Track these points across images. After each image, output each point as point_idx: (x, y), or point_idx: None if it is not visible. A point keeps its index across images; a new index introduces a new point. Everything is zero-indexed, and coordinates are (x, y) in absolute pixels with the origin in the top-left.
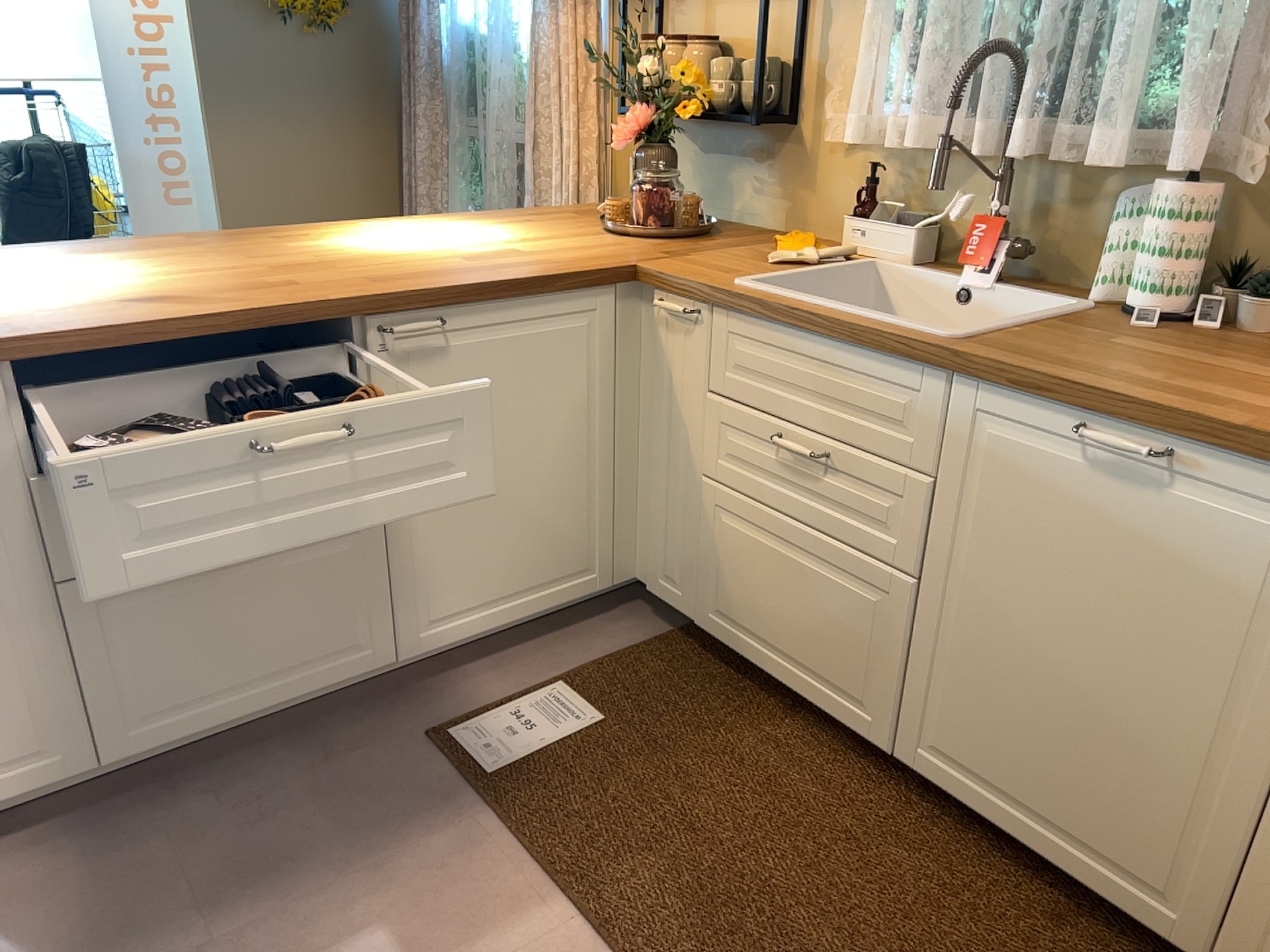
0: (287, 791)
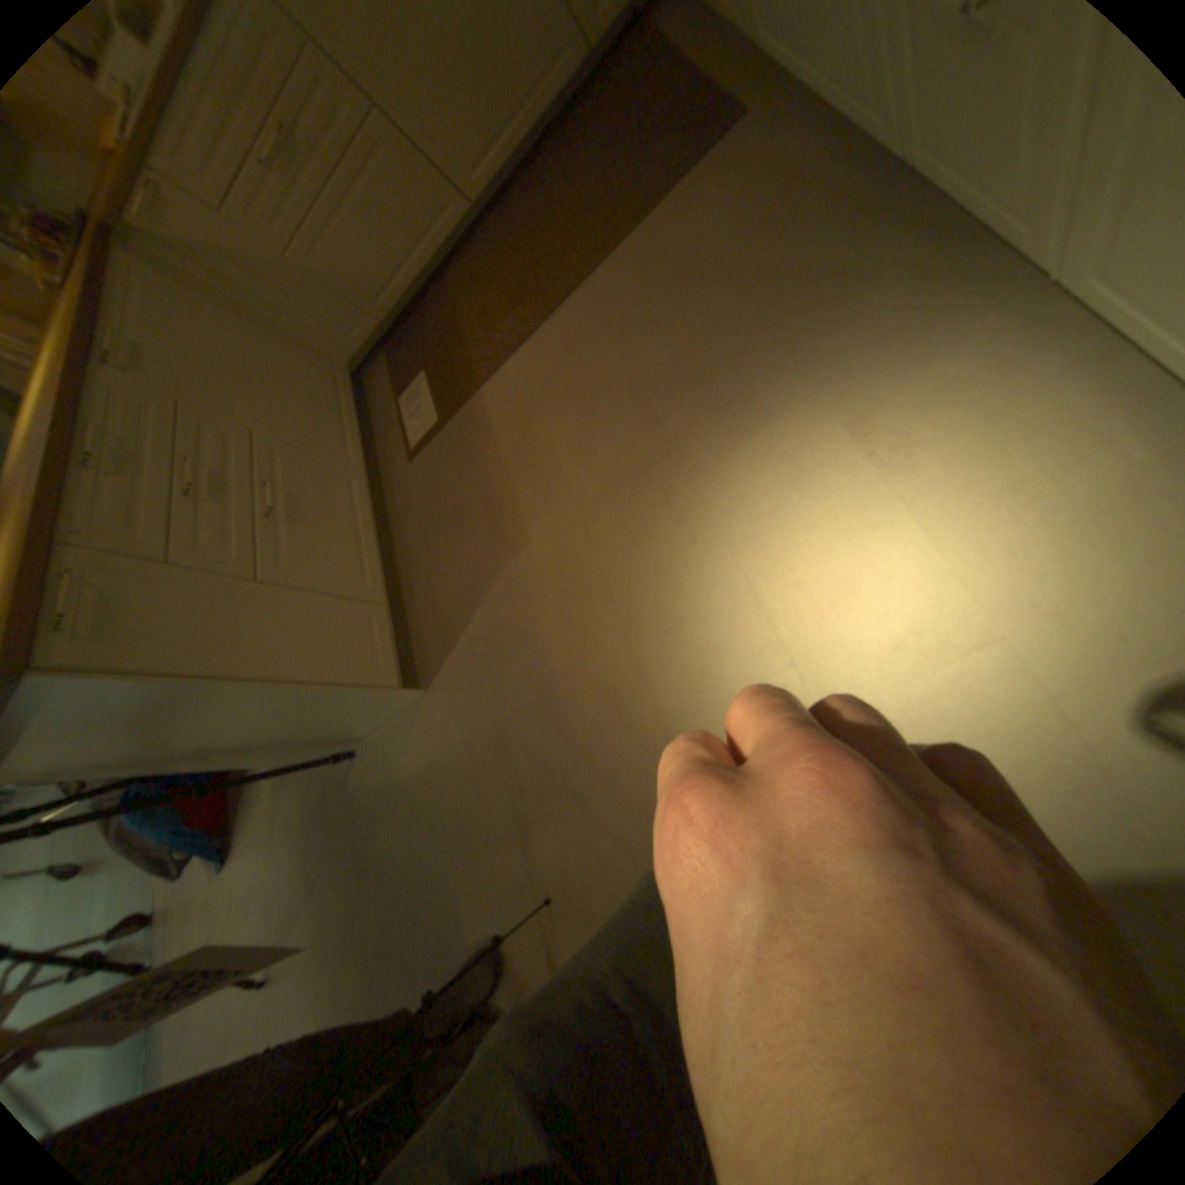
0: (426, 521)
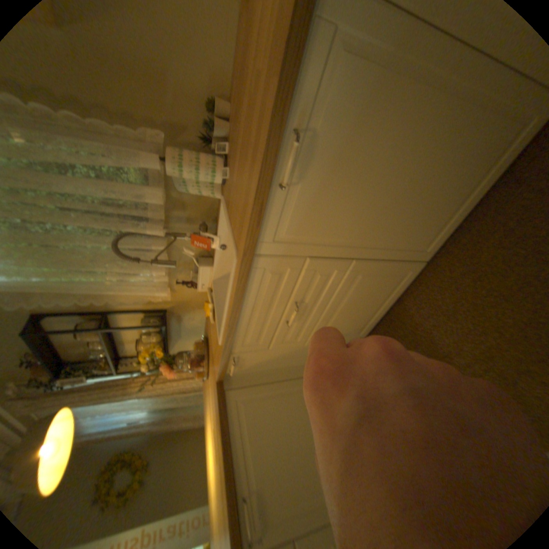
0: None
